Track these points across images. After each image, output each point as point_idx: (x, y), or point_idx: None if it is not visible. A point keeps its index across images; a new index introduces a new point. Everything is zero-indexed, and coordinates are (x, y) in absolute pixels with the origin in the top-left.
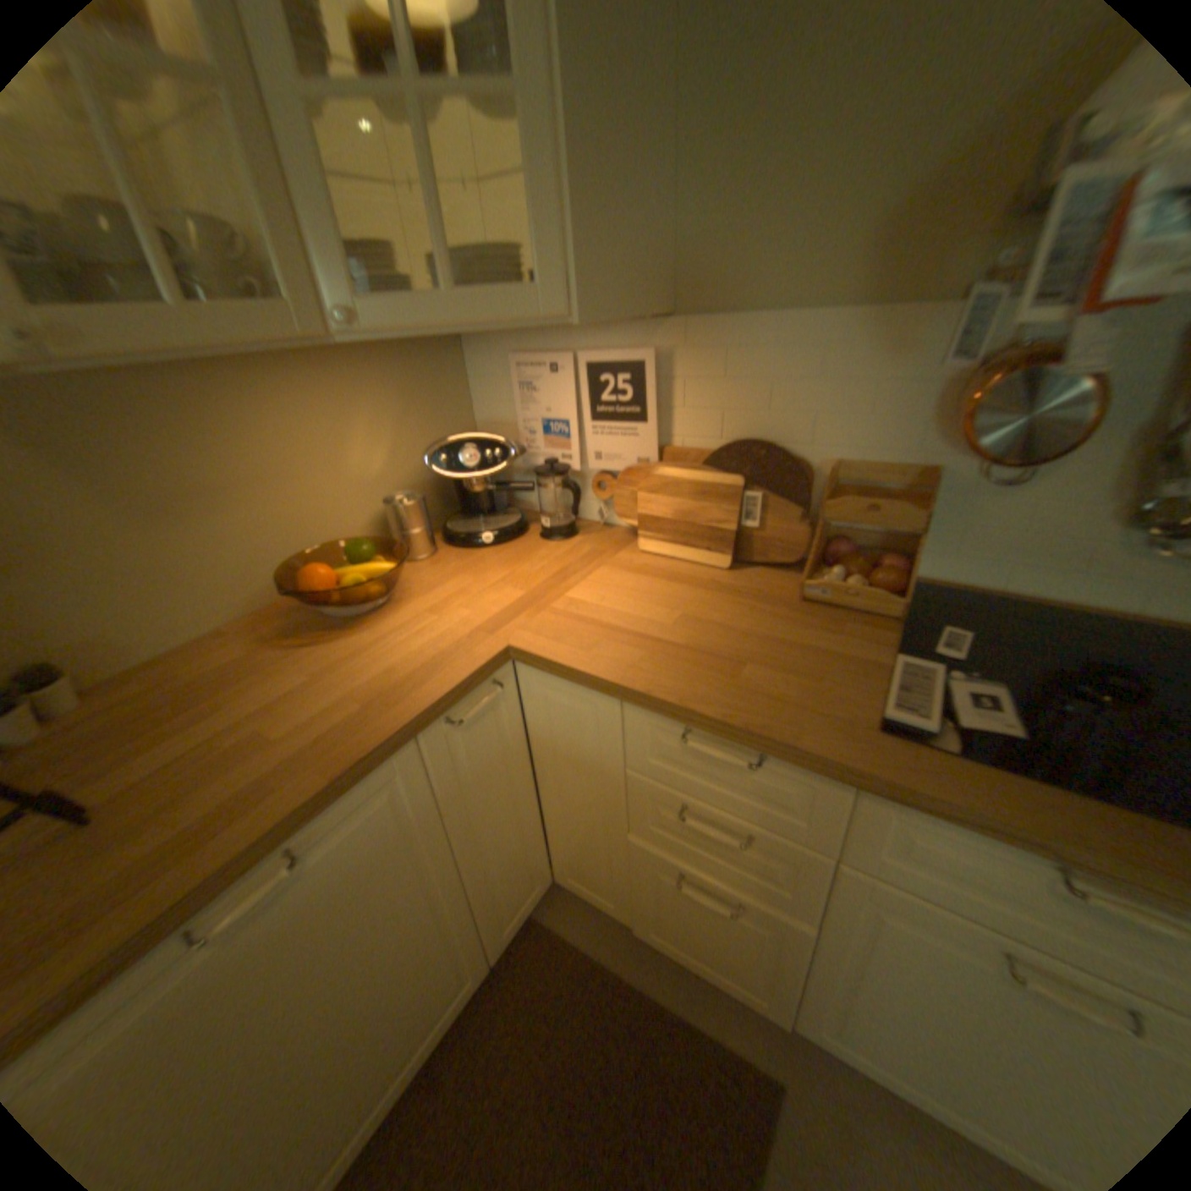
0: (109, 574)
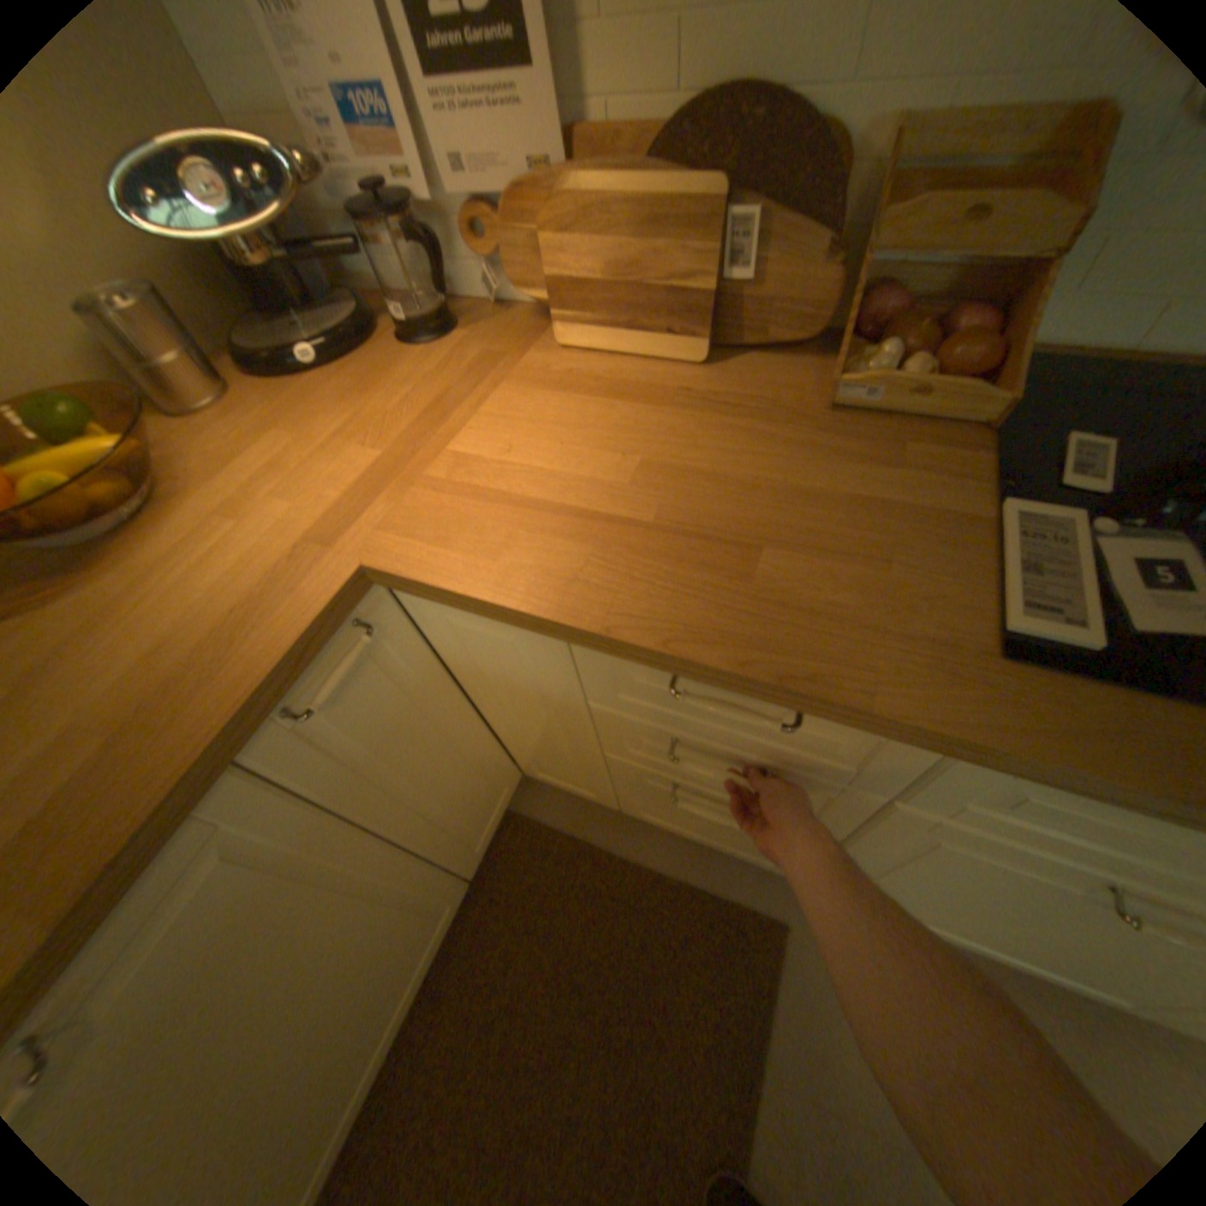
0: None
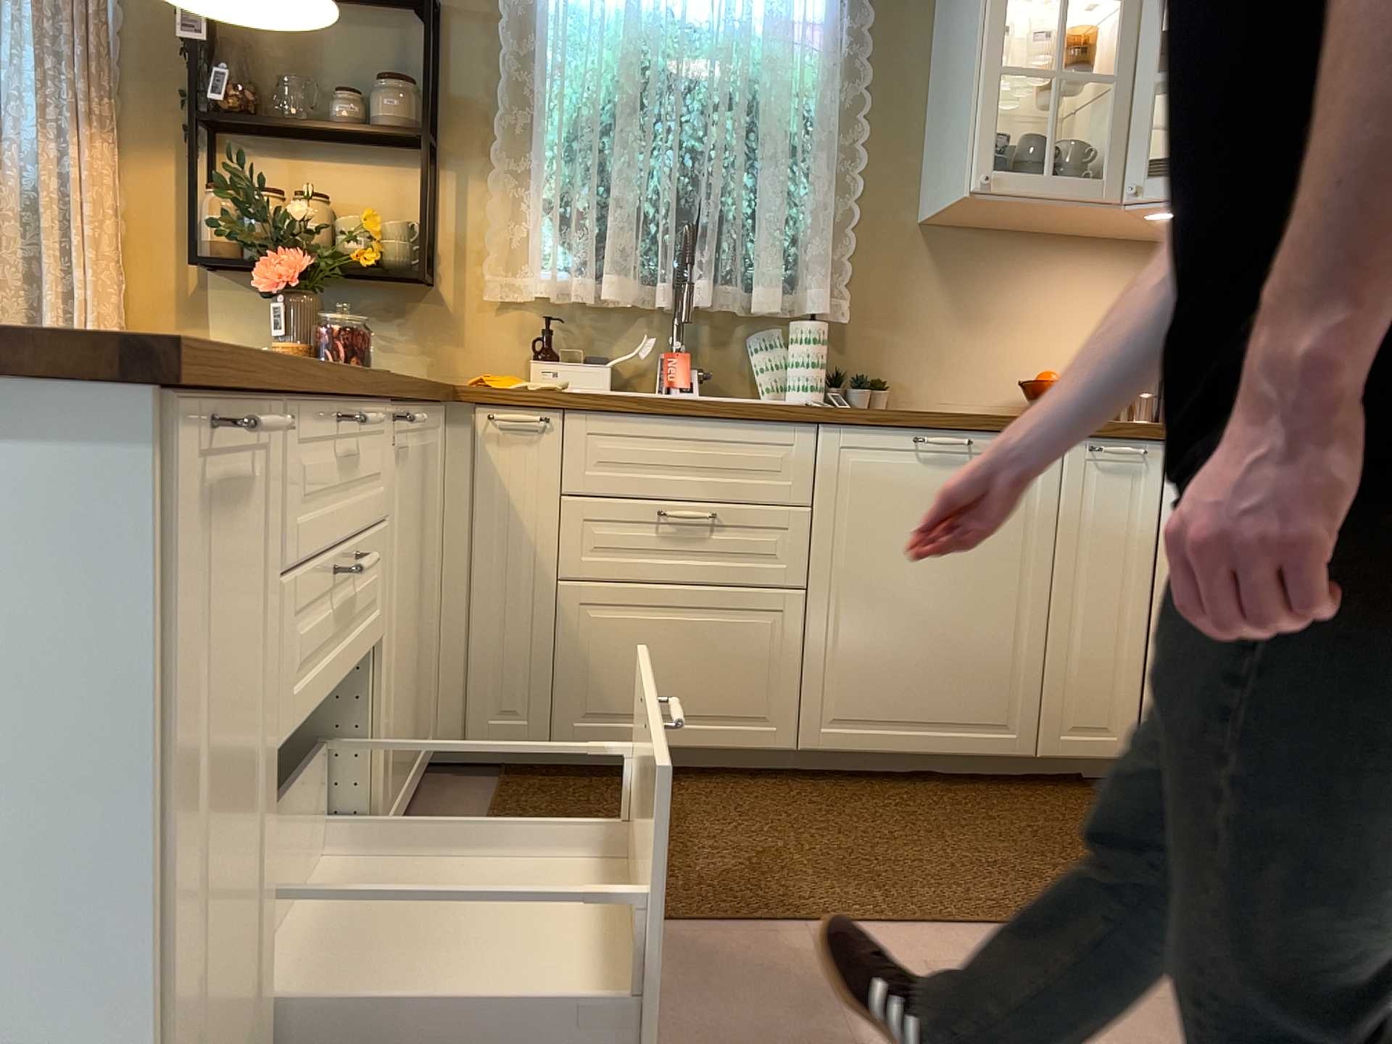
0: (935, 347)
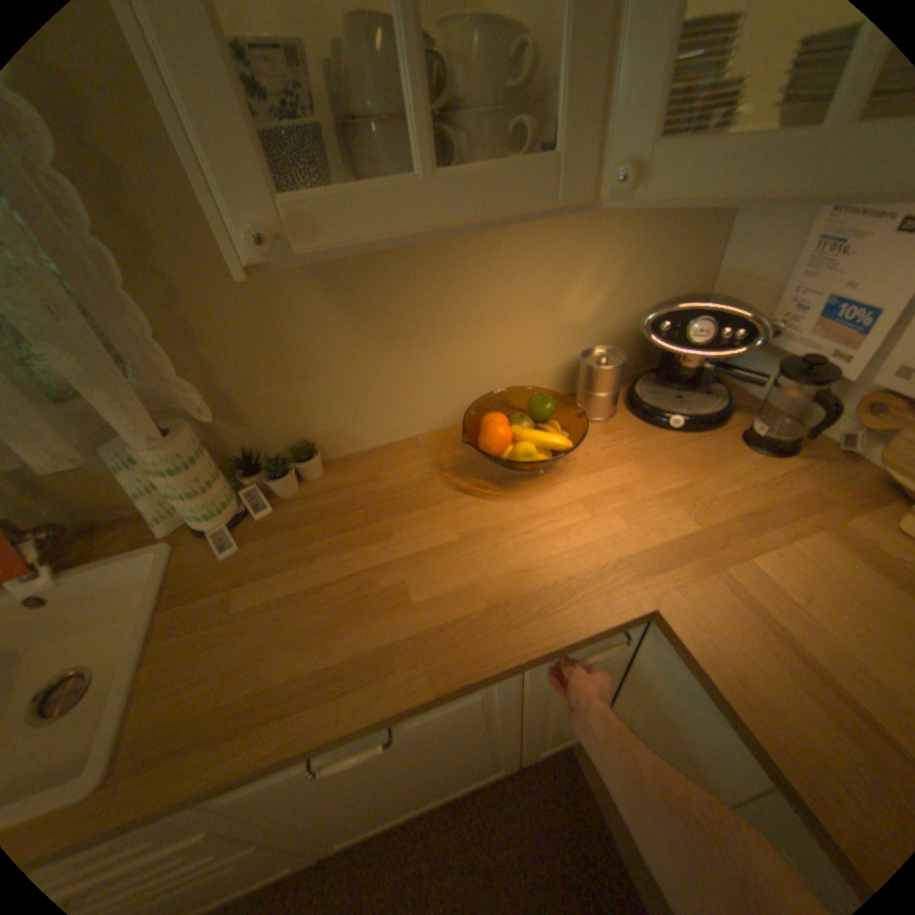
0: (357, 385)
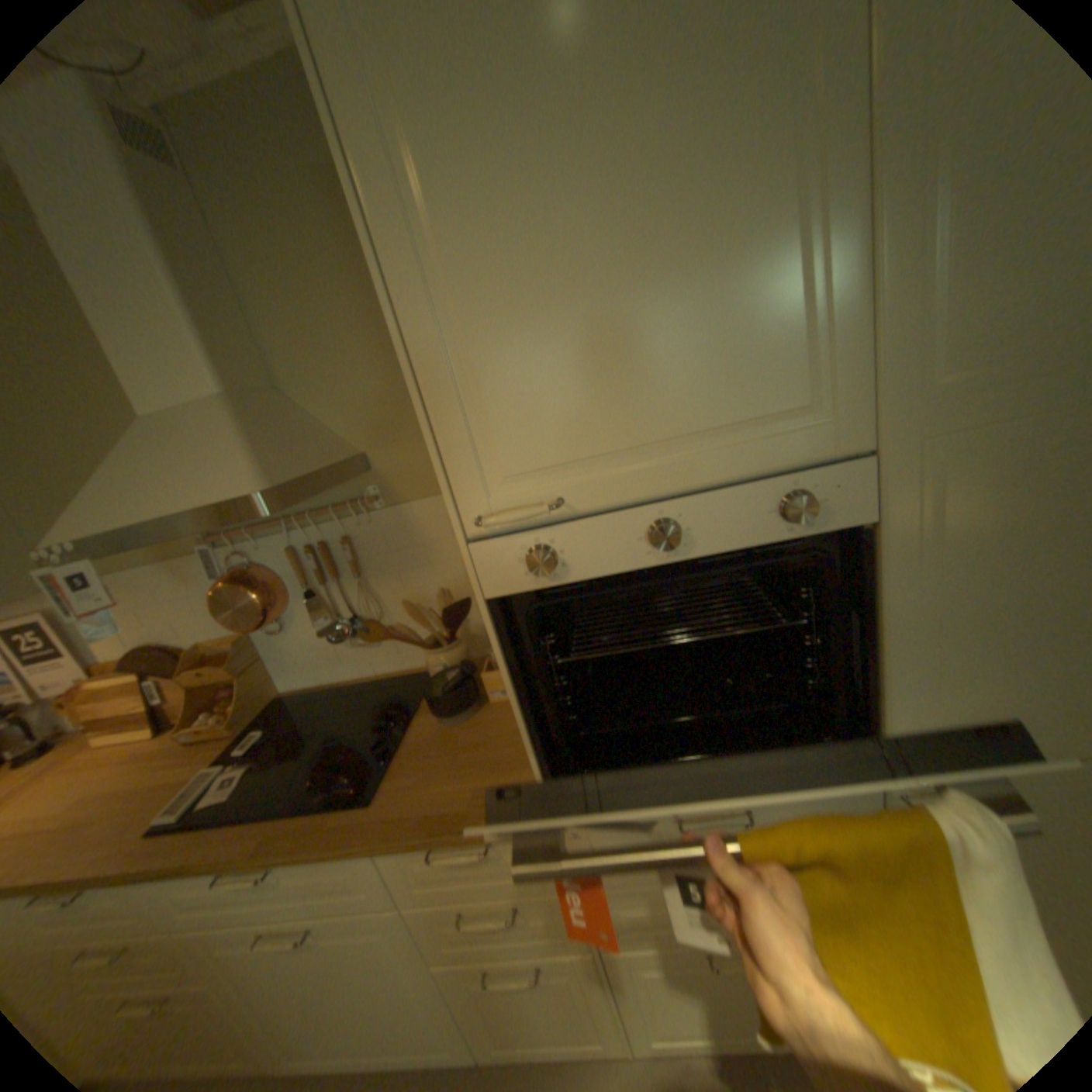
0: None
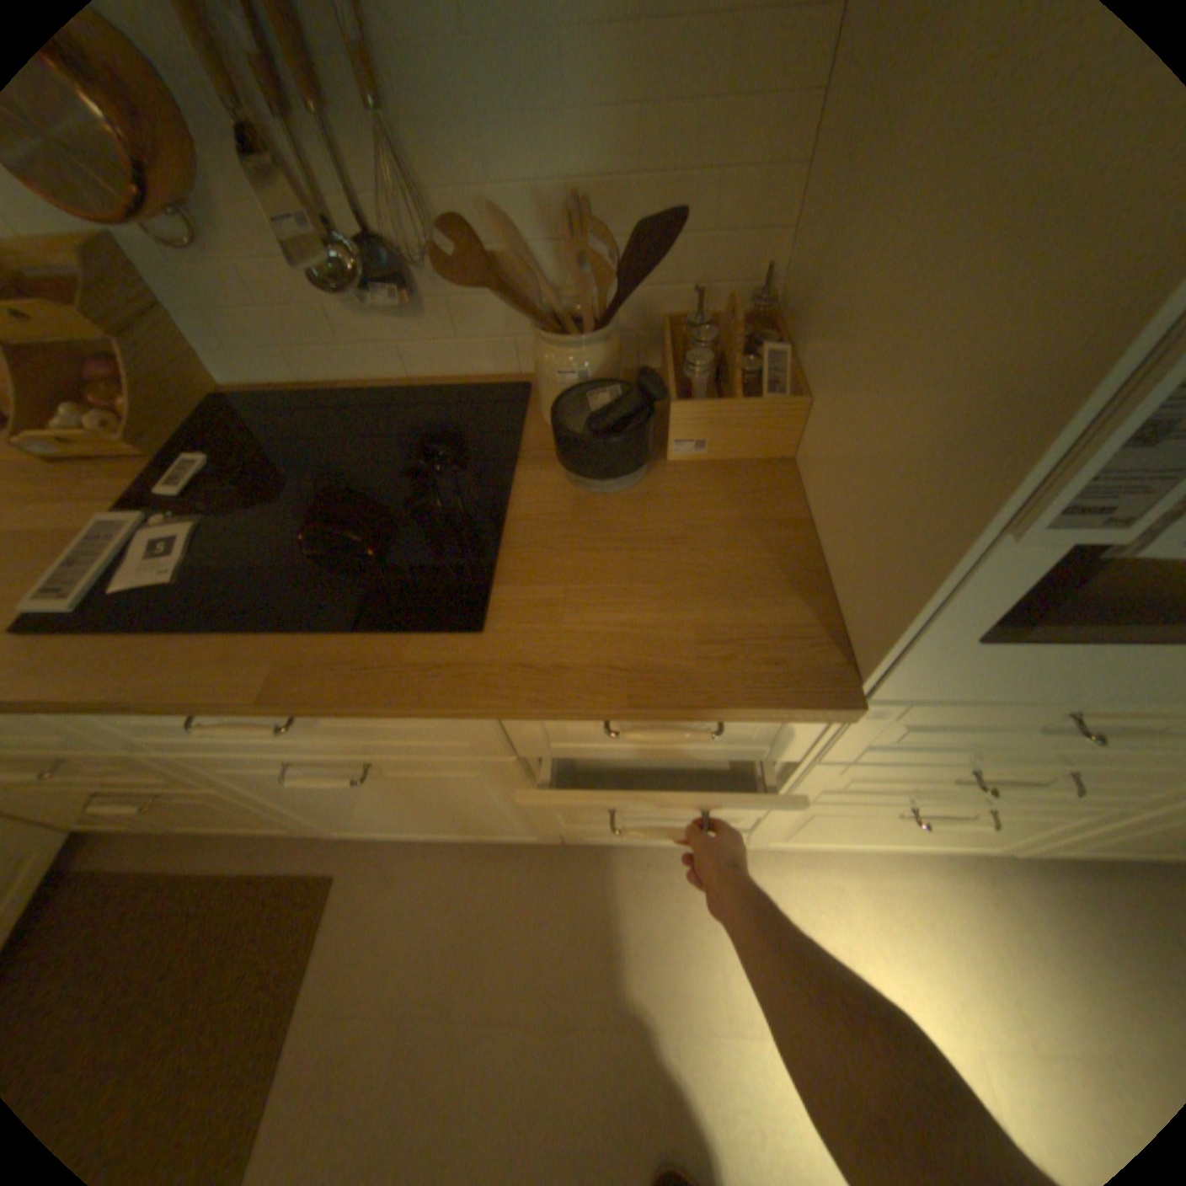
0: None
